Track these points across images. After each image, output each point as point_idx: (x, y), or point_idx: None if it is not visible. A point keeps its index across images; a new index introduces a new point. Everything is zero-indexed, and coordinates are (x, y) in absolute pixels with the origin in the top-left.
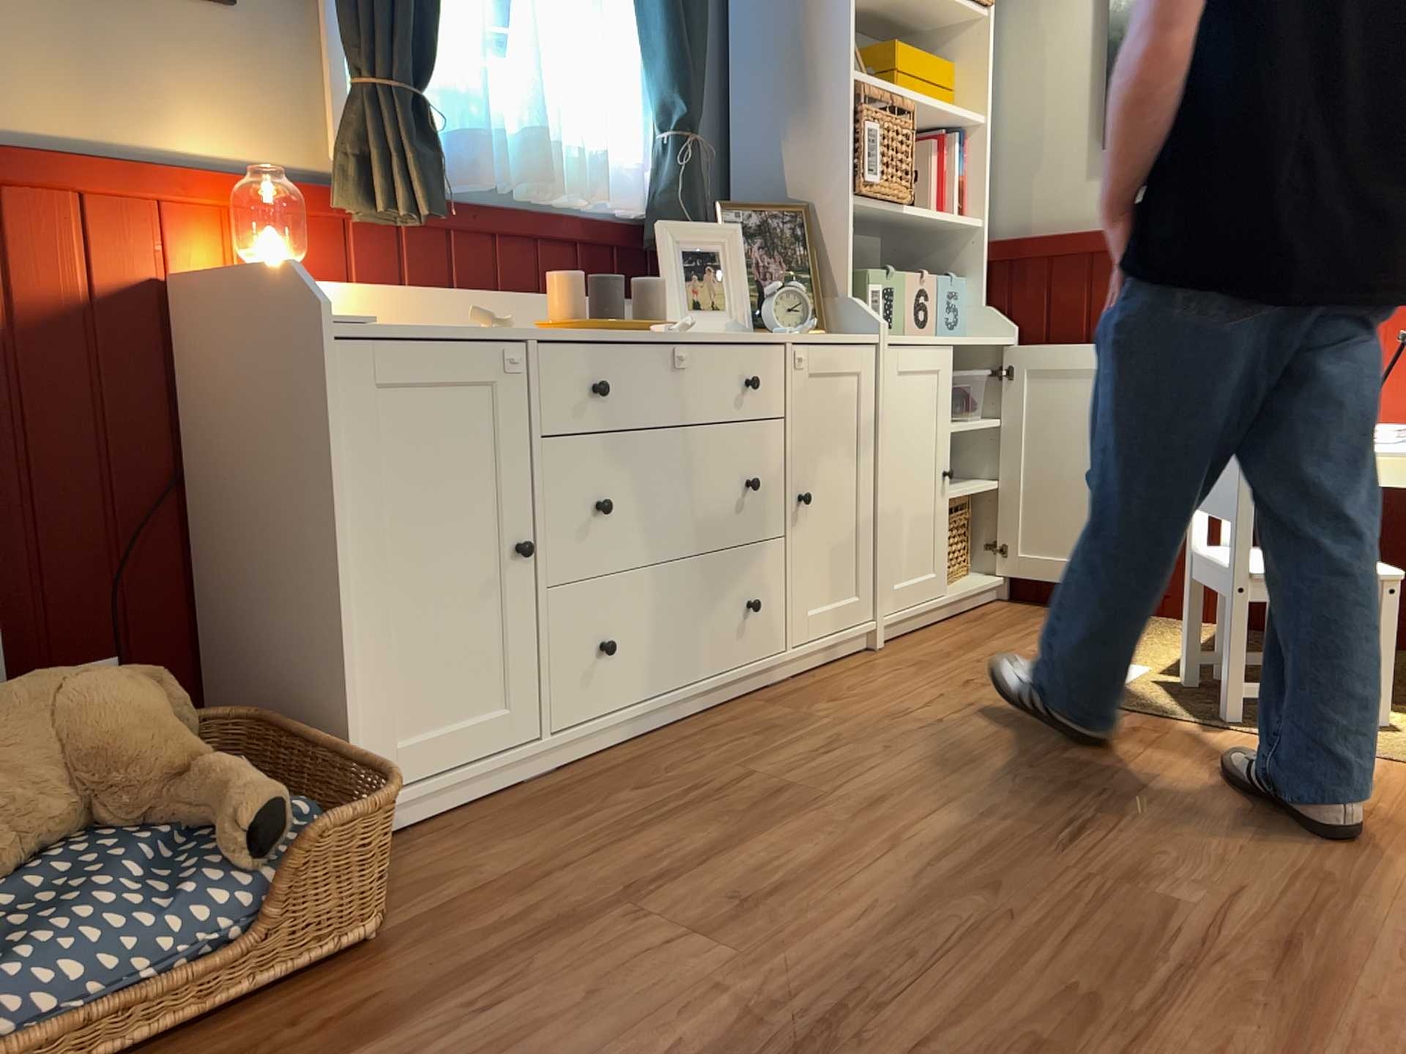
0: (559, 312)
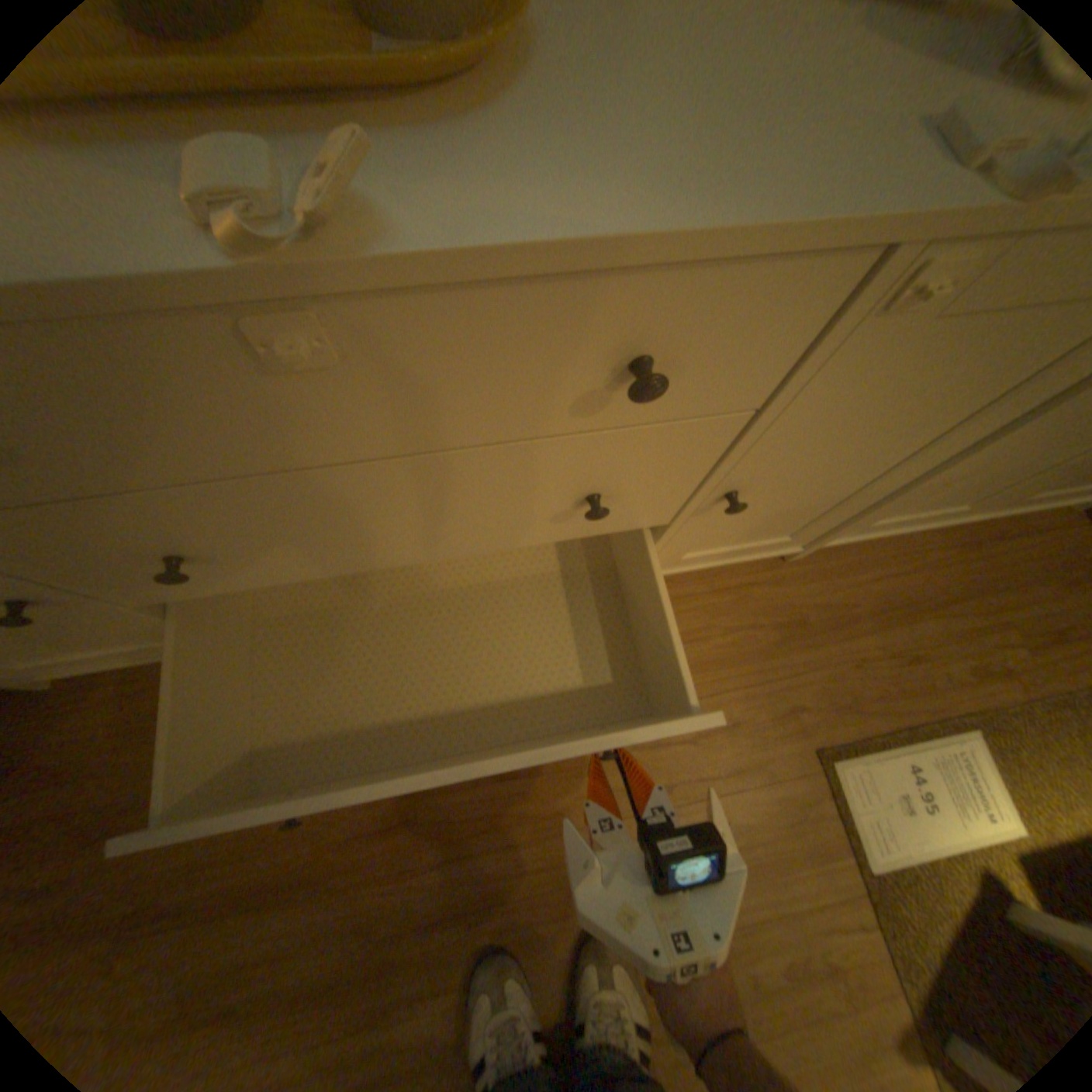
0: None
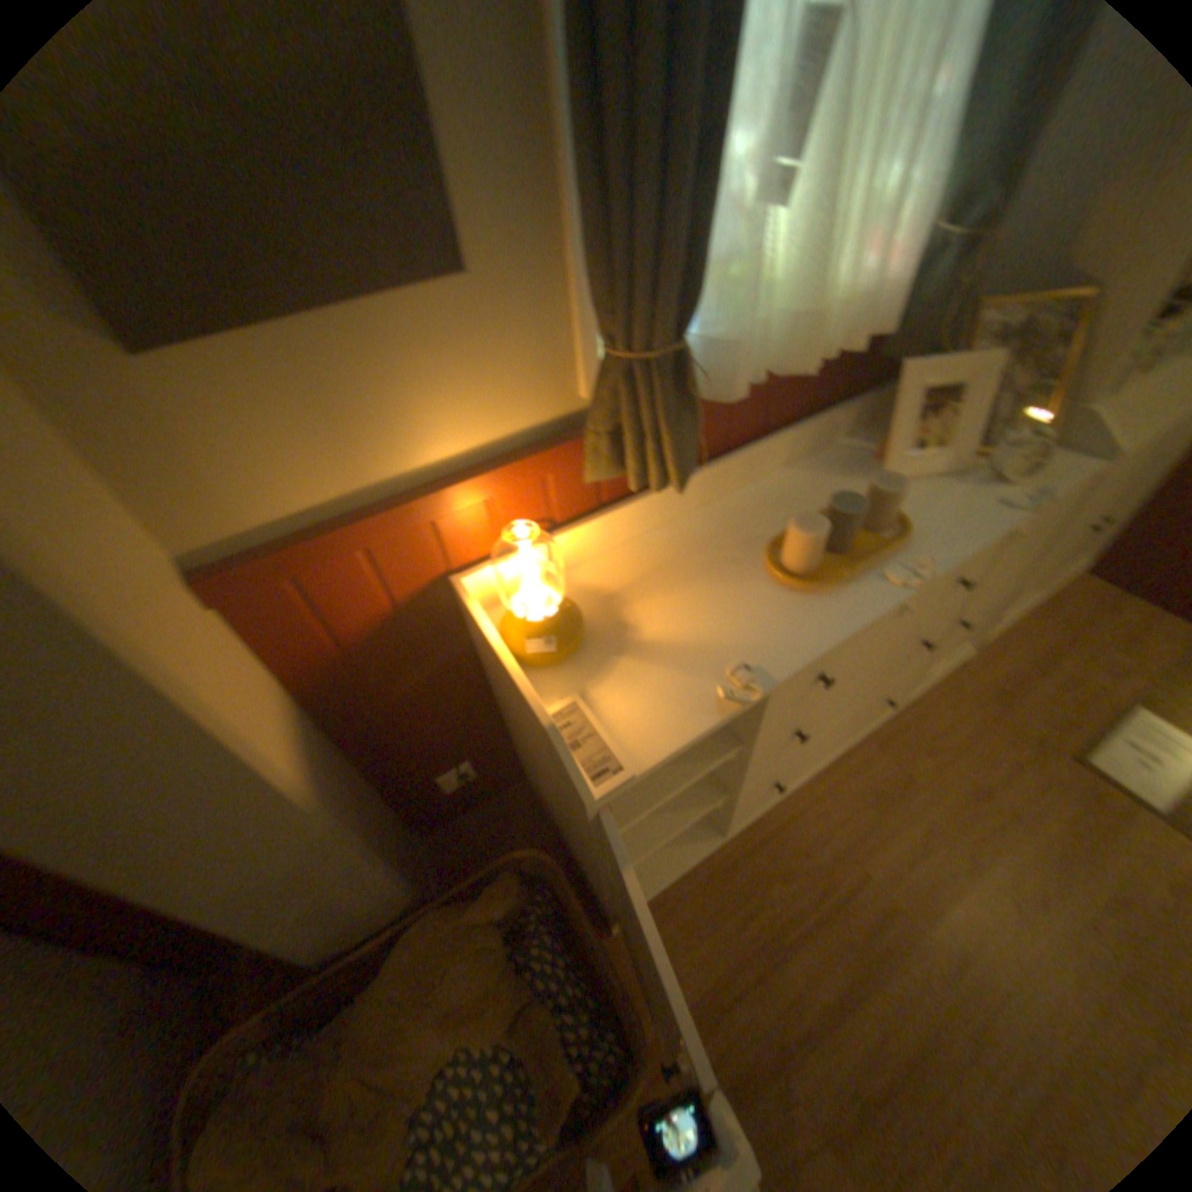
0: (794, 559)
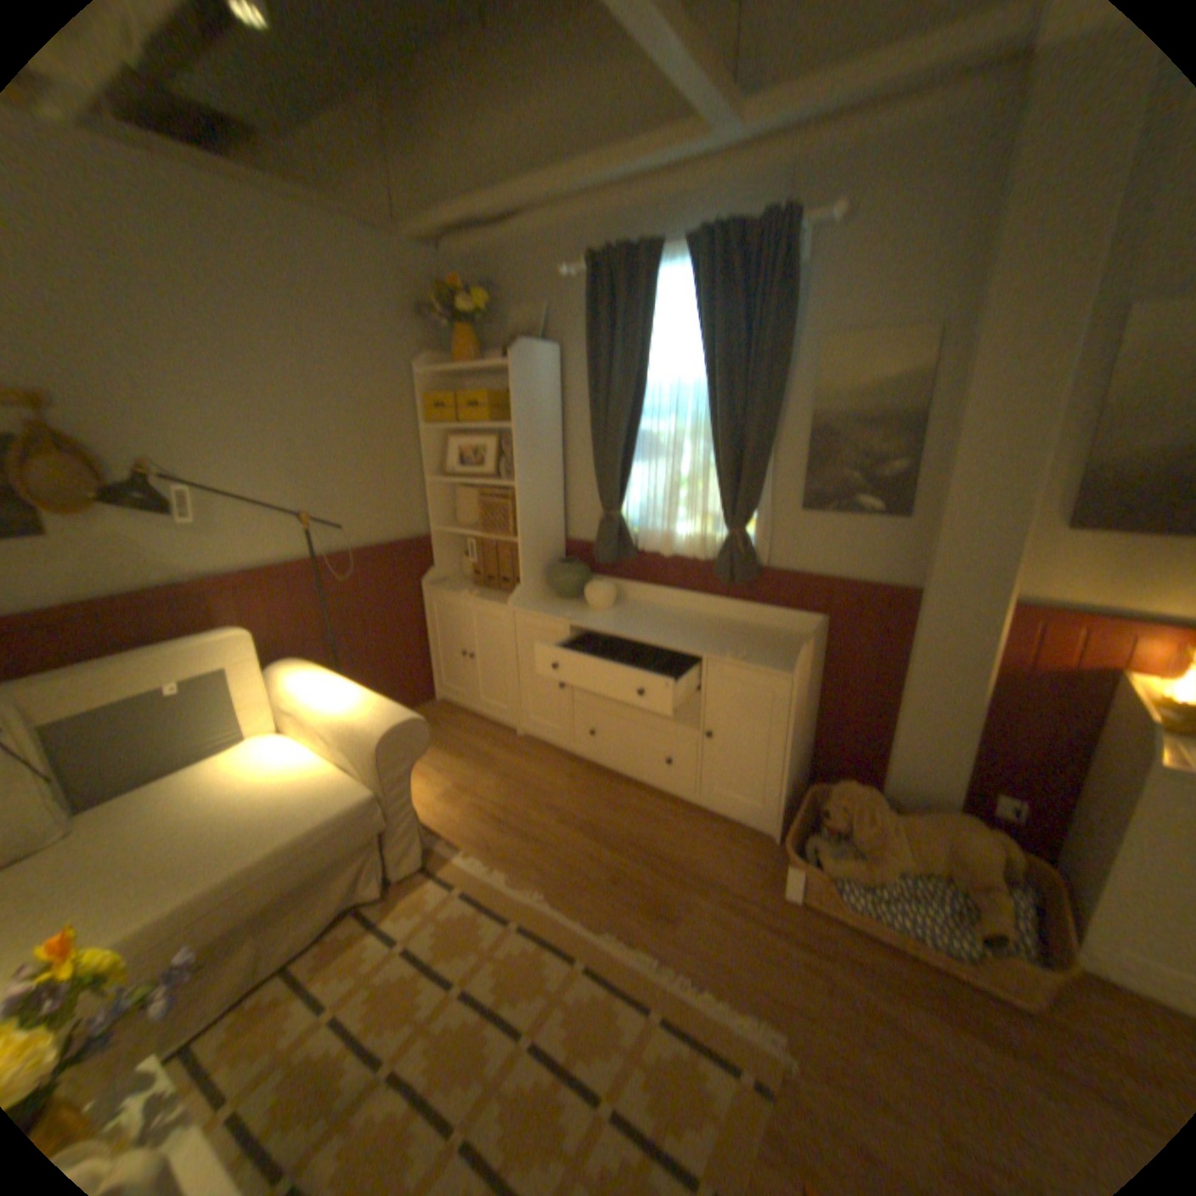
0: None
